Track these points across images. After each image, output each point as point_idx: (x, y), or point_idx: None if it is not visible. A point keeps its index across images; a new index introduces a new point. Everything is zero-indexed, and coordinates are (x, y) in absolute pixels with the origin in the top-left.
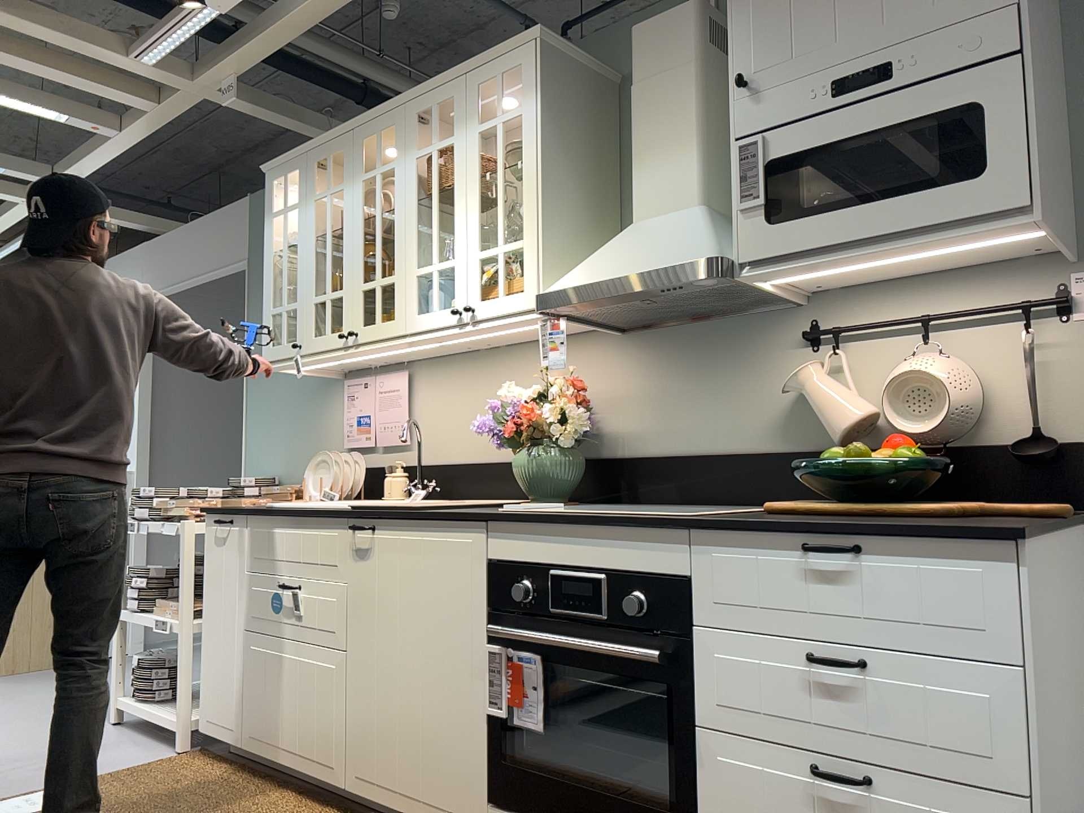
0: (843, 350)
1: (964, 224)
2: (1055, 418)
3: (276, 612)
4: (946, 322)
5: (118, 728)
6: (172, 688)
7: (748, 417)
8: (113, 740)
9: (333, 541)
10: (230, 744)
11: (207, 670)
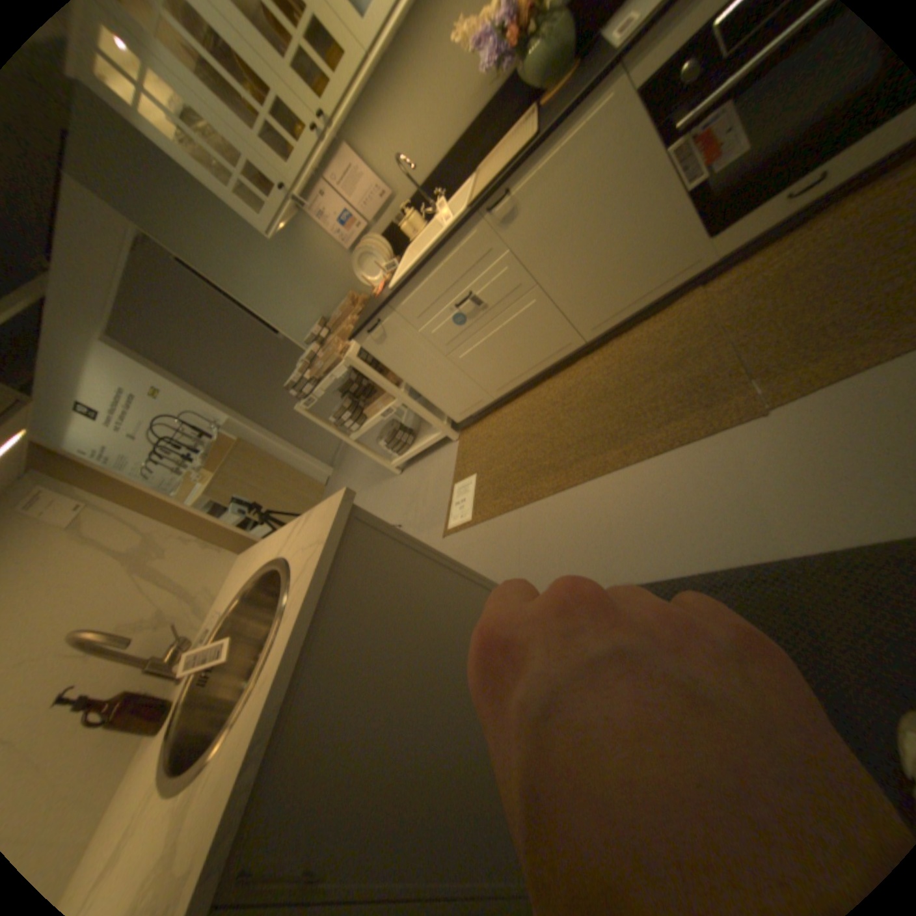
0: None
1: None
2: None
3: (465, 322)
4: None
5: (409, 471)
6: (411, 434)
7: None
8: (419, 471)
9: (477, 236)
10: (487, 405)
11: (439, 396)
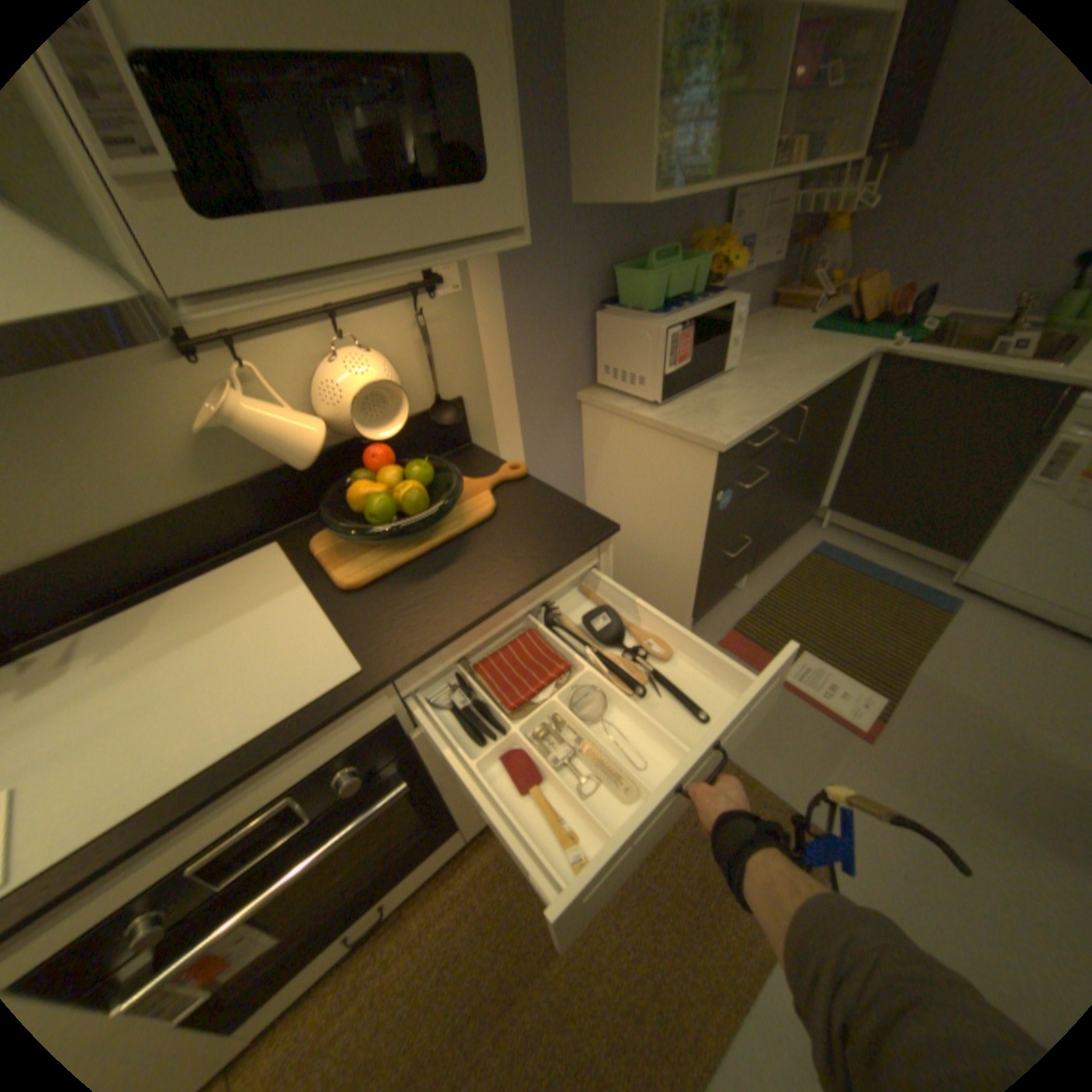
0: (242, 357)
1: (470, 240)
2: (443, 383)
3: None
4: (341, 306)
5: None
6: None
7: (132, 471)
8: None
9: None
10: None
11: None
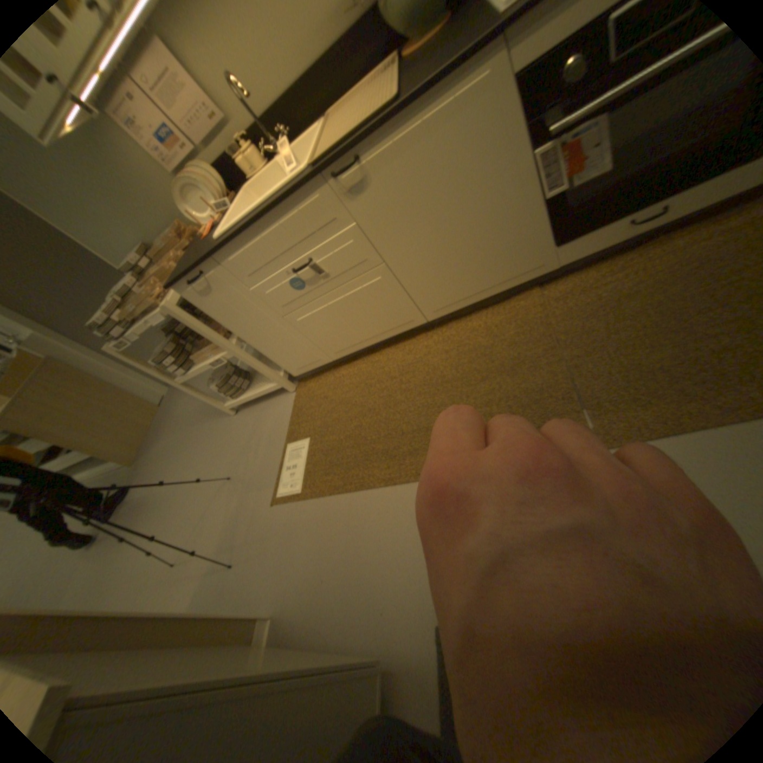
0: None
1: None
2: None
3: (303, 288)
4: None
5: (243, 413)
6: (247, 378)
7: None
8: (254, 417)
9: (319, 202)
10: (325, 364)
11: (275, 352)
